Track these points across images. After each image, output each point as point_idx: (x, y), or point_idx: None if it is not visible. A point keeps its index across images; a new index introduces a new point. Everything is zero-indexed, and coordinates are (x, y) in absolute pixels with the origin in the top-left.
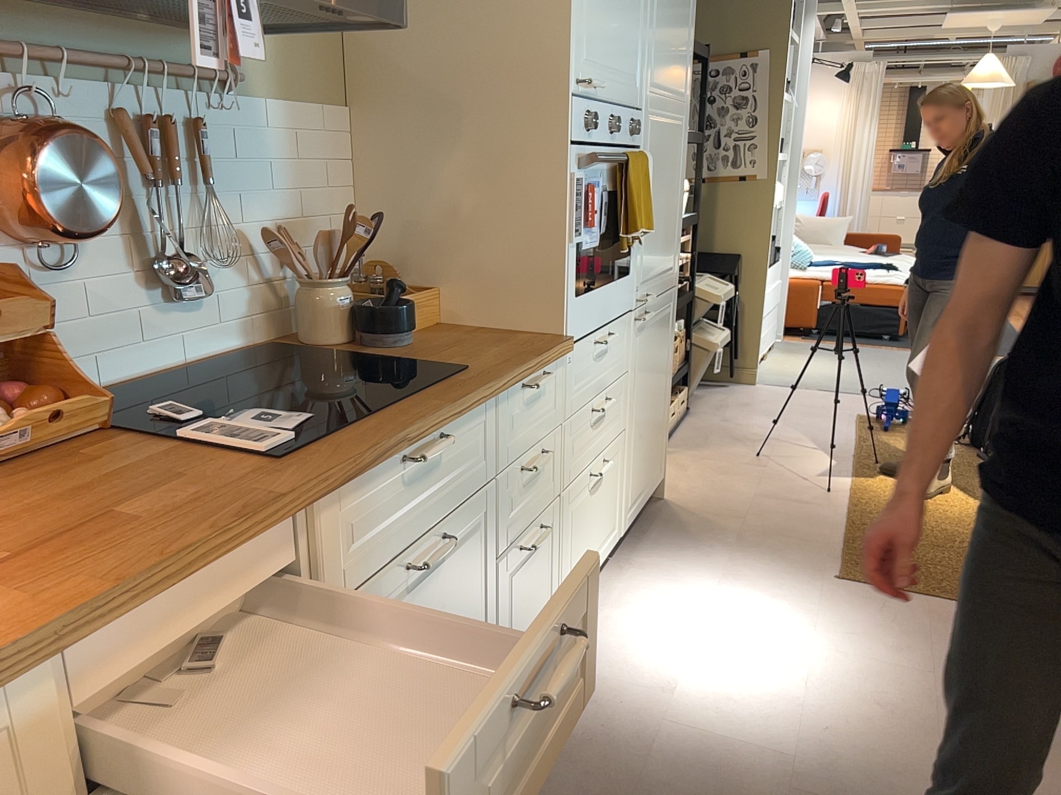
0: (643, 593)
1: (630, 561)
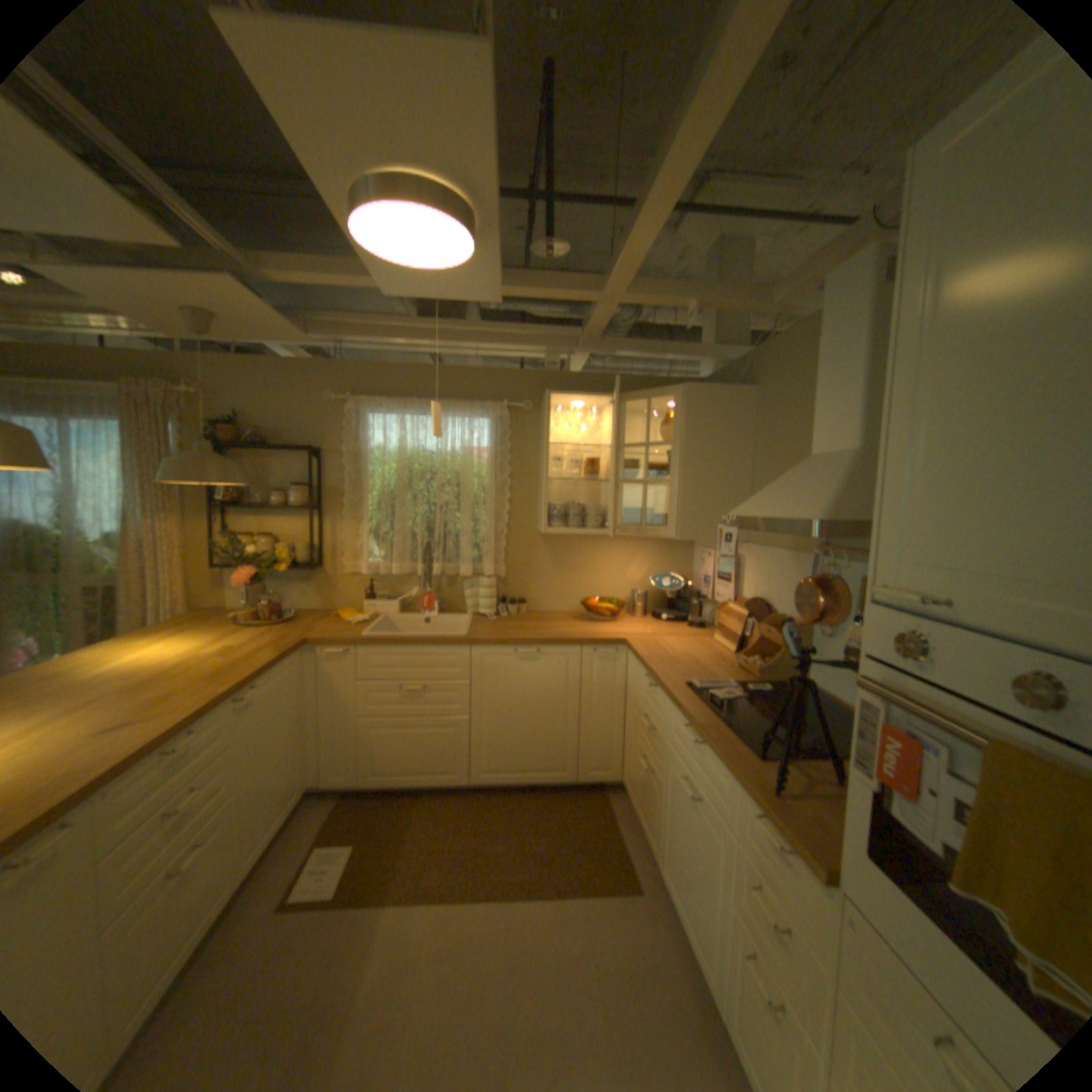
0: None
1: None
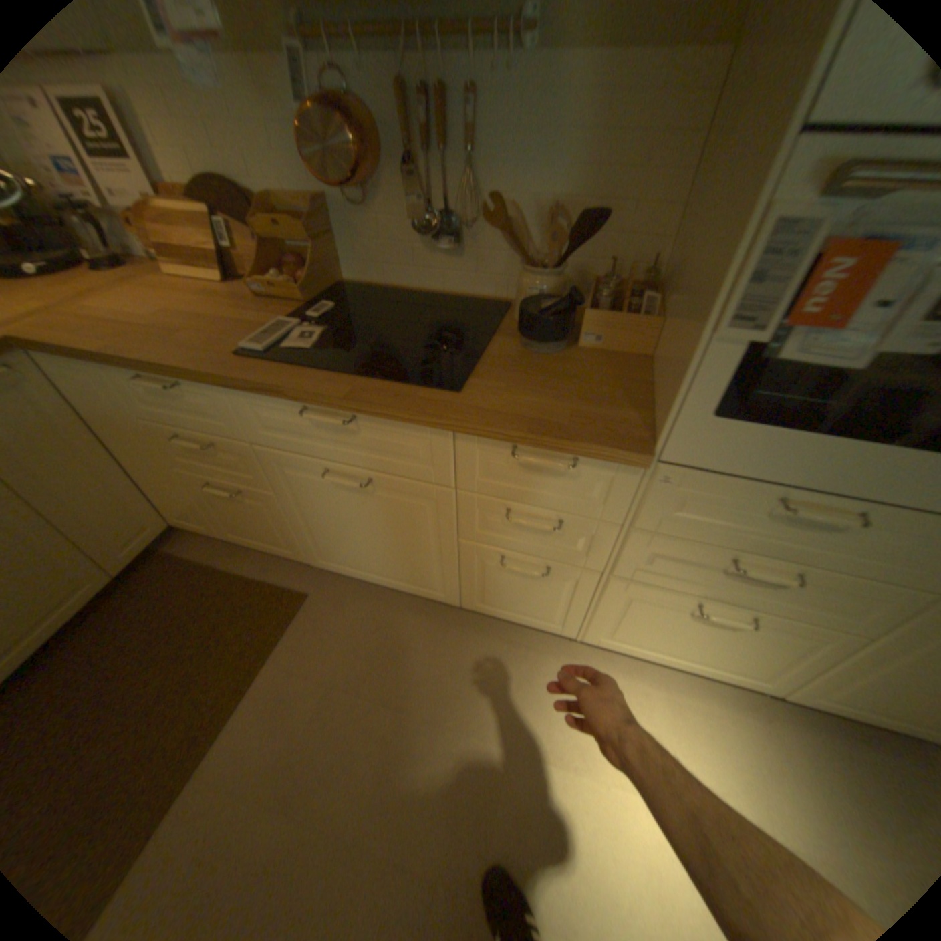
0: (716, 738)
1: (779, 722)
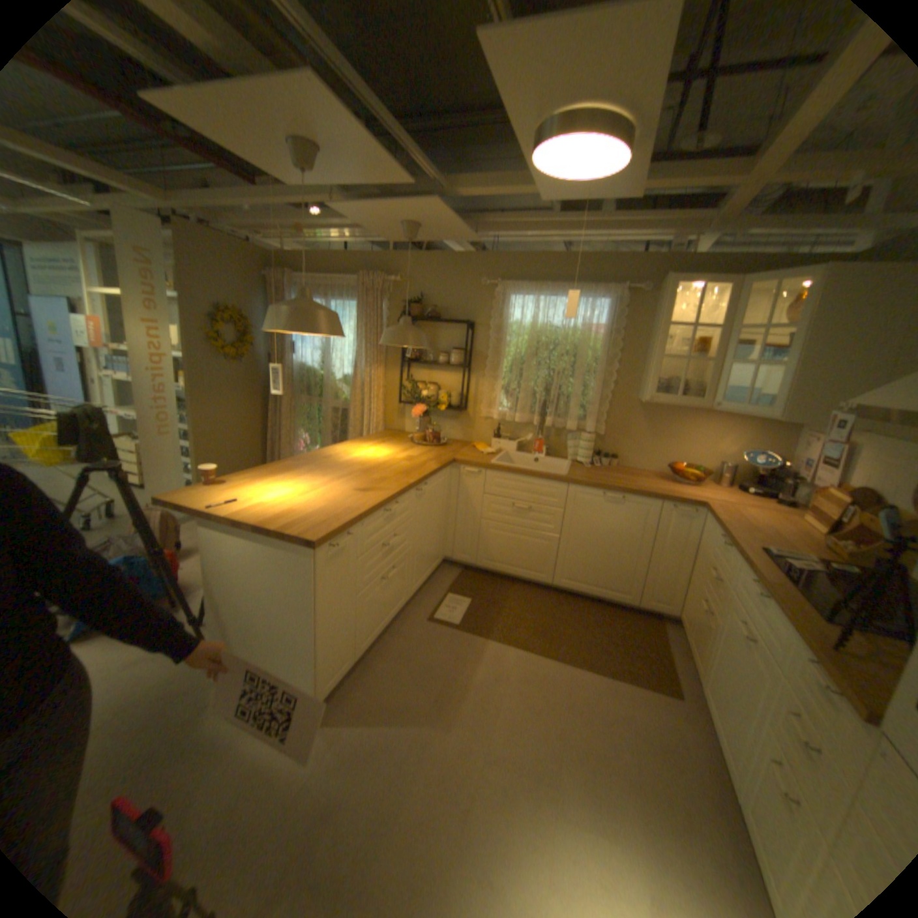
0: None
1: None
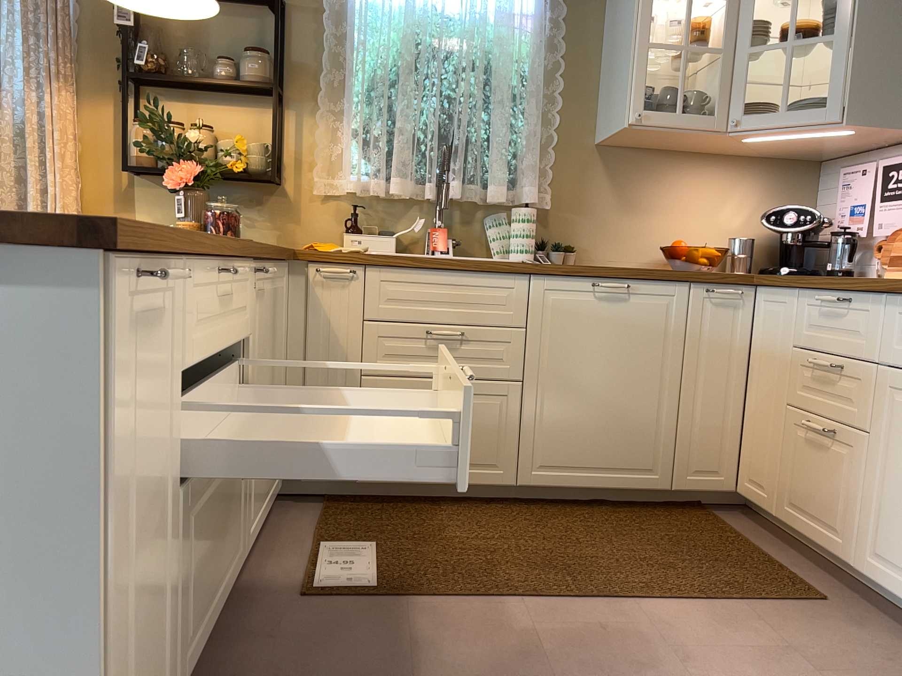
0: None
1: None
